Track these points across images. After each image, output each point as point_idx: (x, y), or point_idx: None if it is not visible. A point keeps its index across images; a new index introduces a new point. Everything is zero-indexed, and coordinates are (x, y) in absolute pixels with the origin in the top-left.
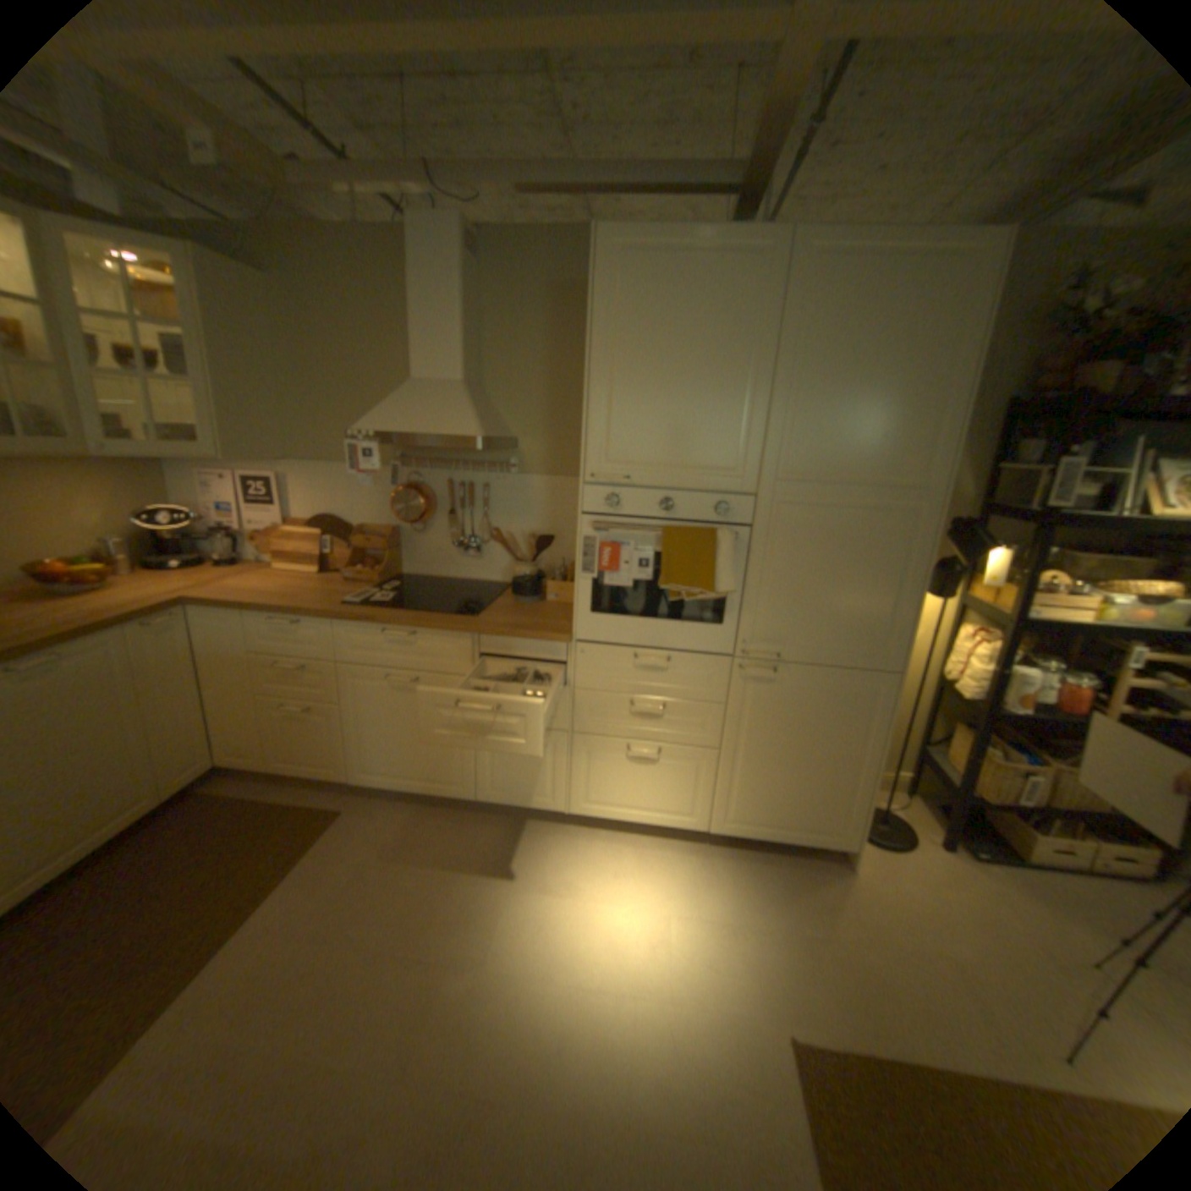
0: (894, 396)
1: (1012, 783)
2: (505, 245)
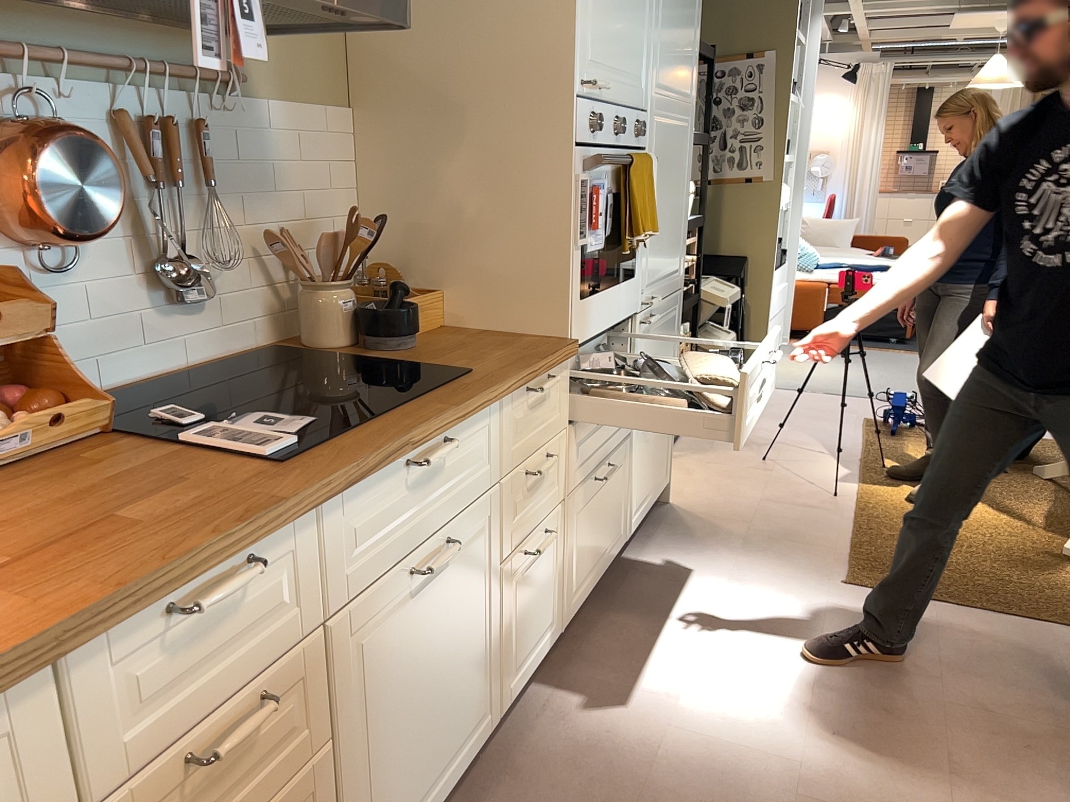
0: (687, 12)
1: None
2: None
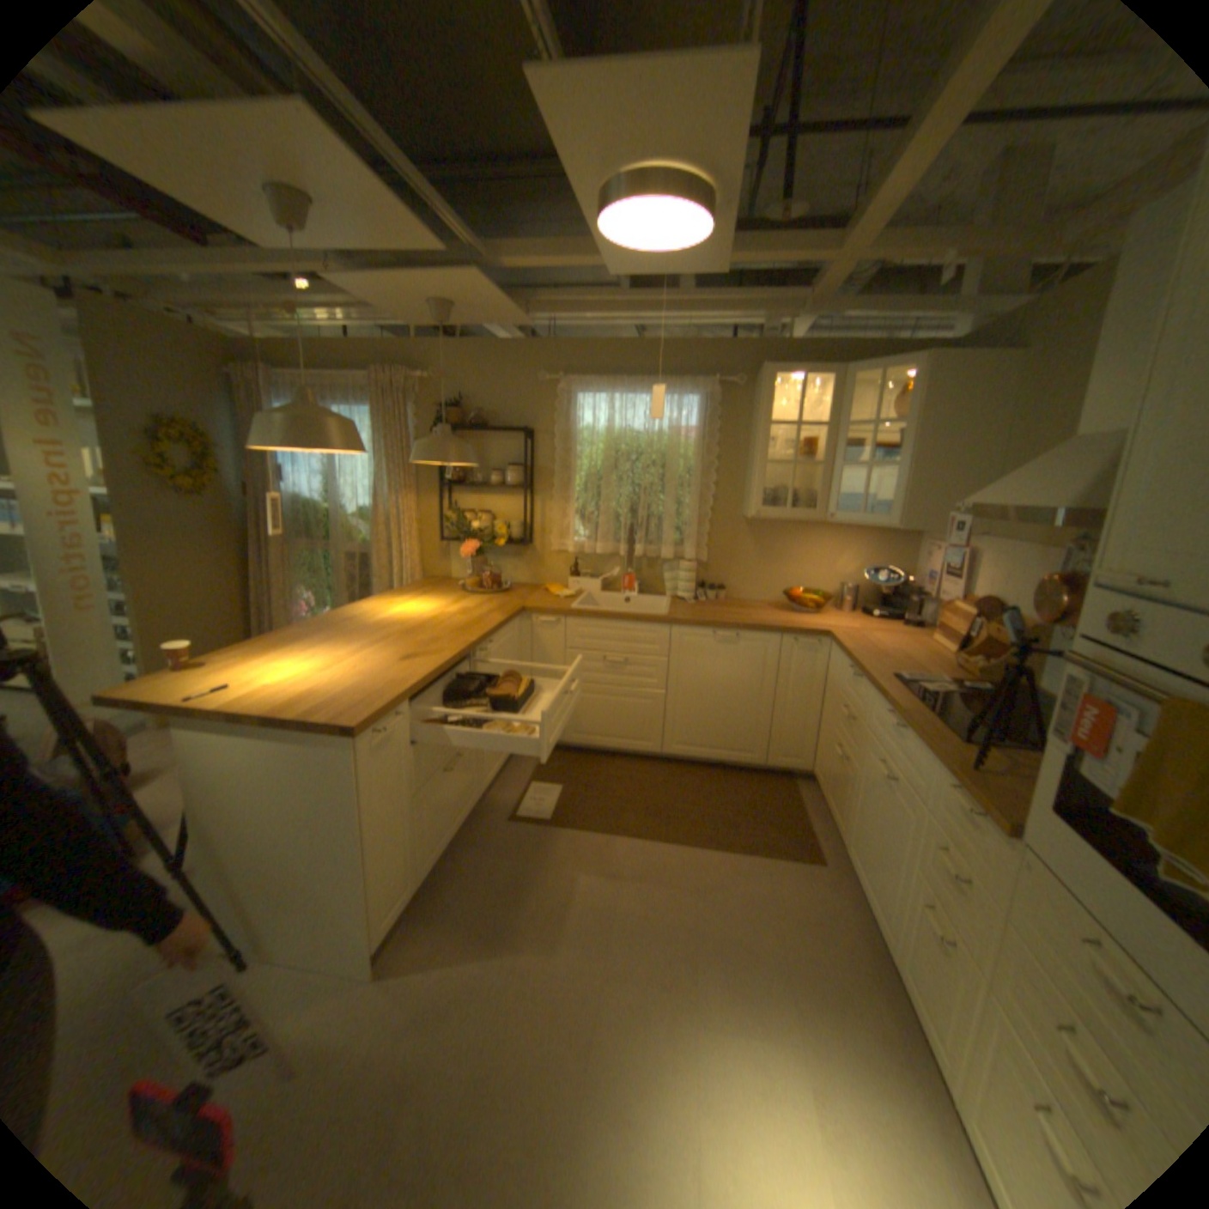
0: None
1: None
2: None
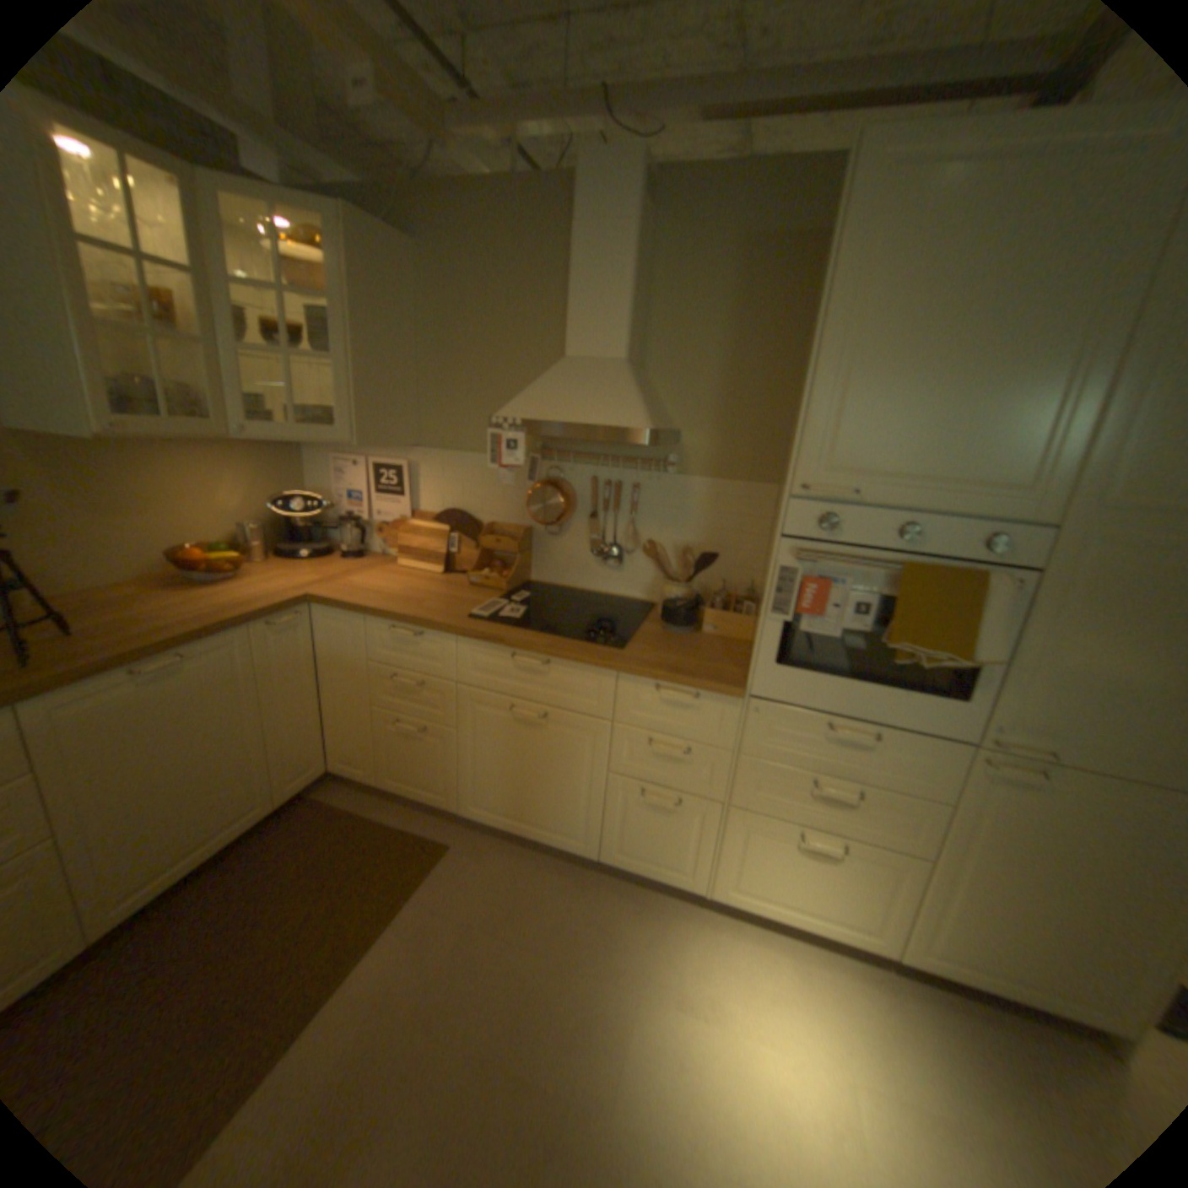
0: None
1: None
2: (690, 187)
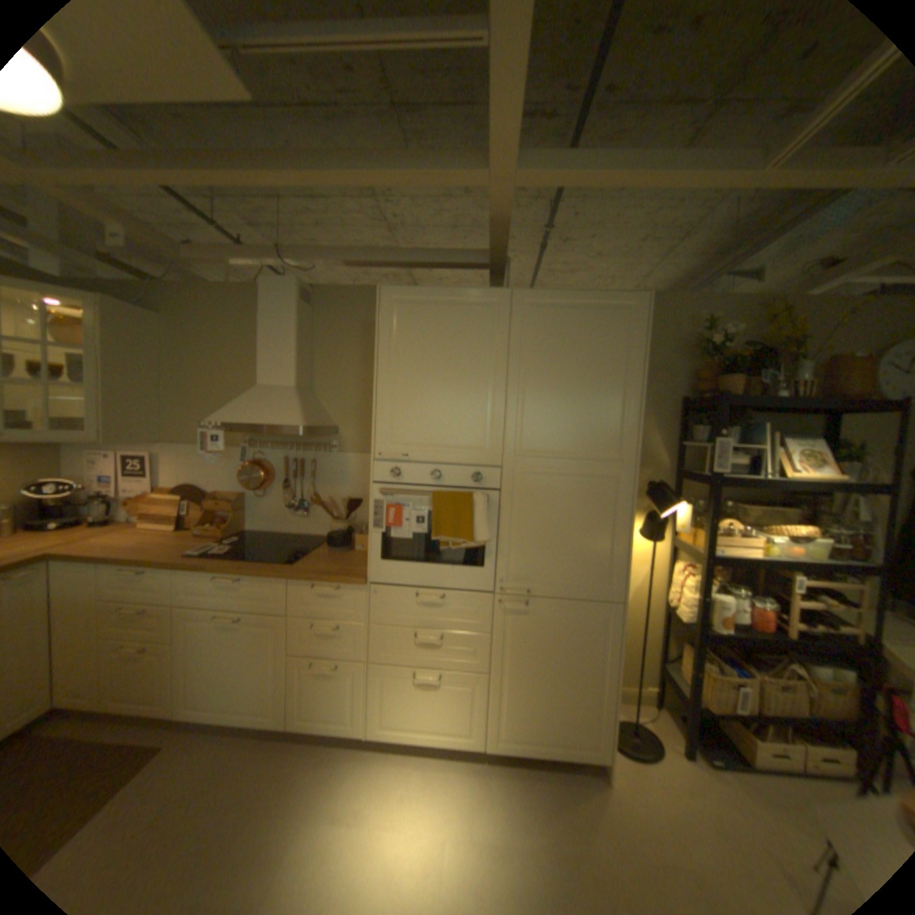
0: (589, 397)
1: (728, 694)
2: (331, 298)
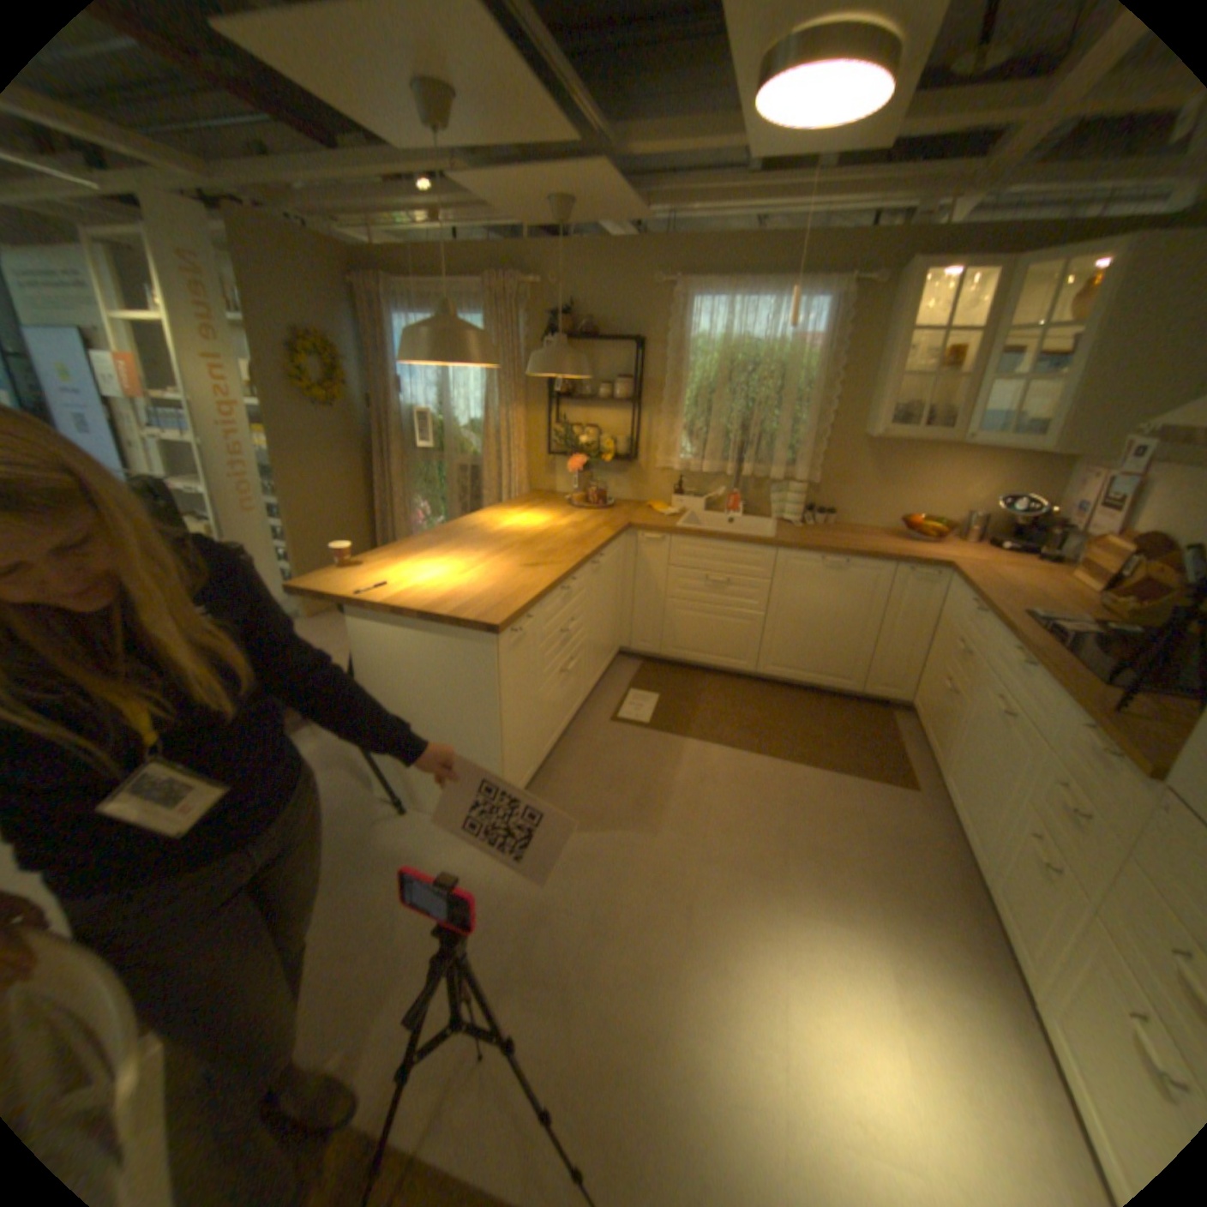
0: None
1: None
2: None
